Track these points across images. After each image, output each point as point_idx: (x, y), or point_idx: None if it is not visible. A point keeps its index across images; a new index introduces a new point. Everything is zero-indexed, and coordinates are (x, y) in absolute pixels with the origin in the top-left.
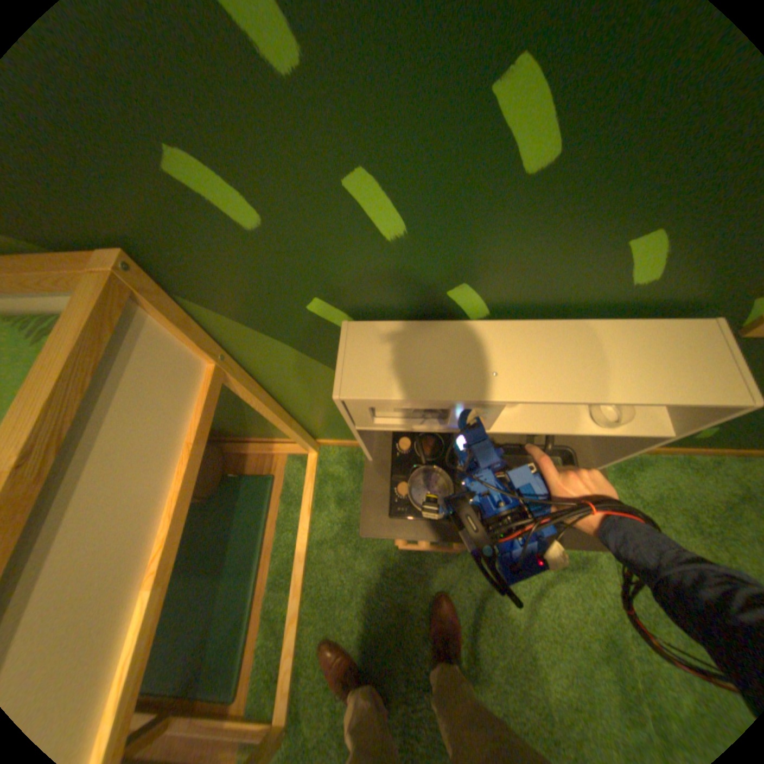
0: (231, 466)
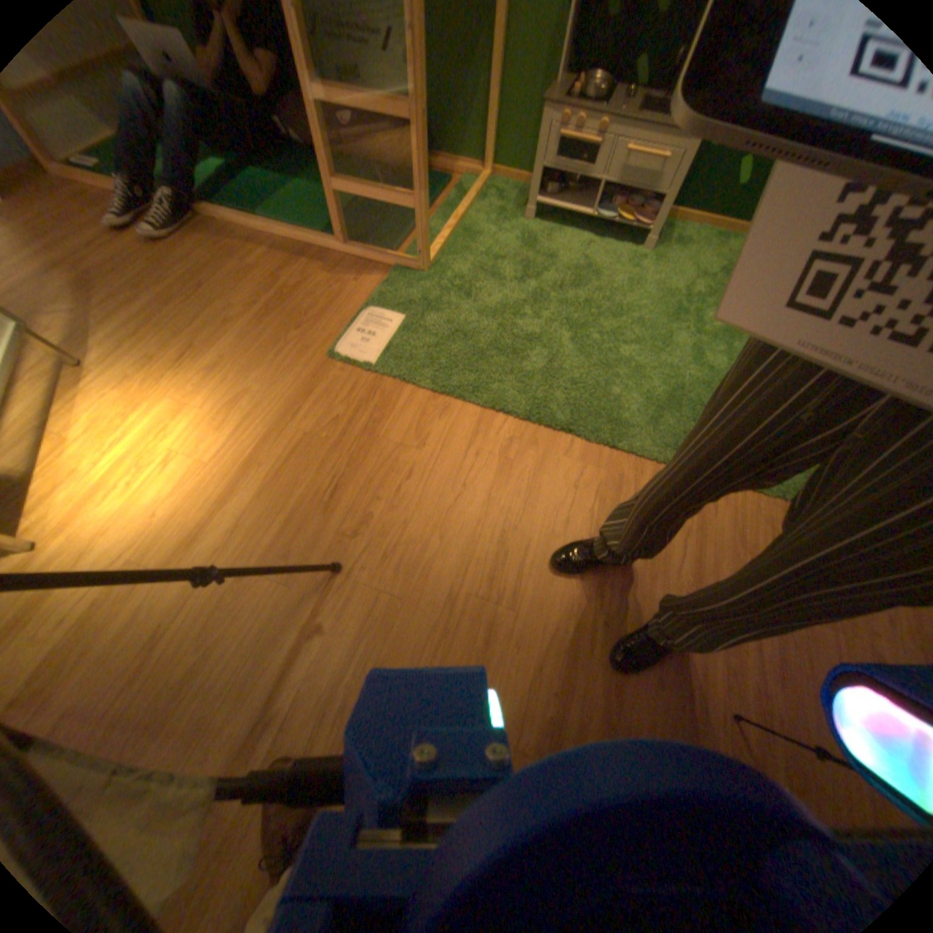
0: None
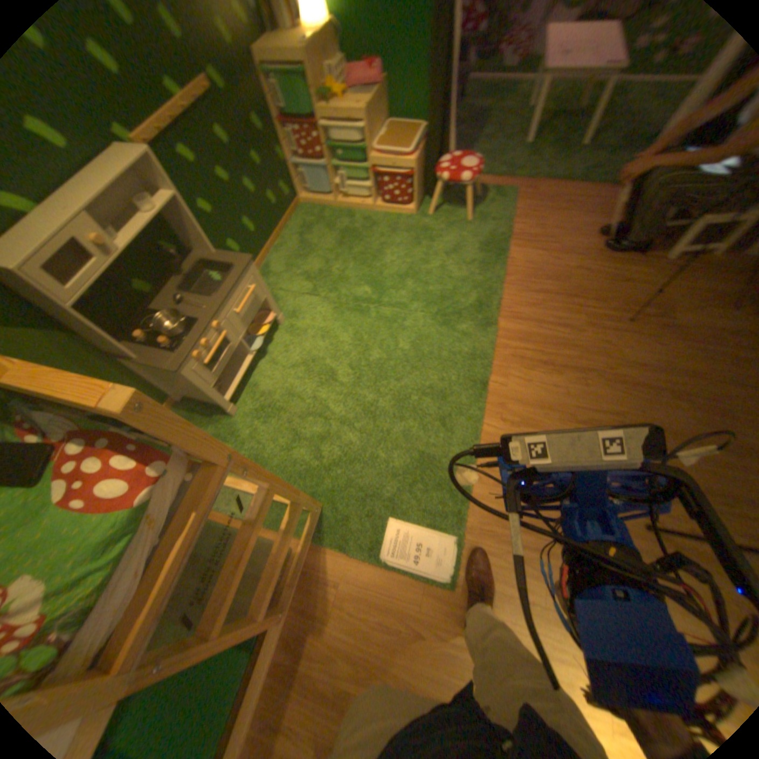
0: None
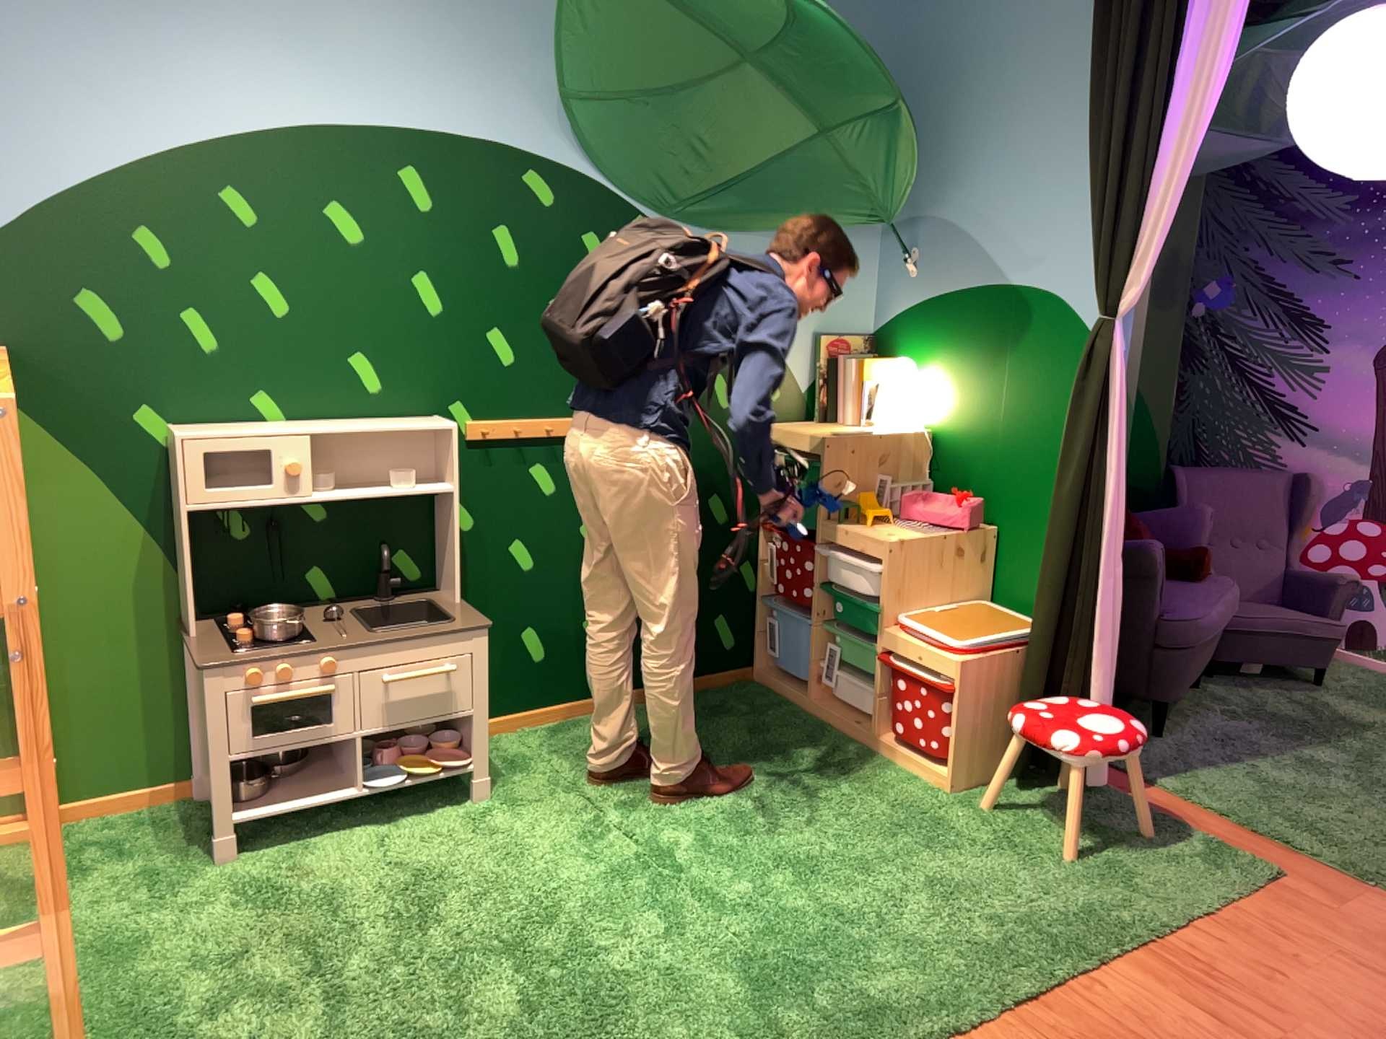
0: None
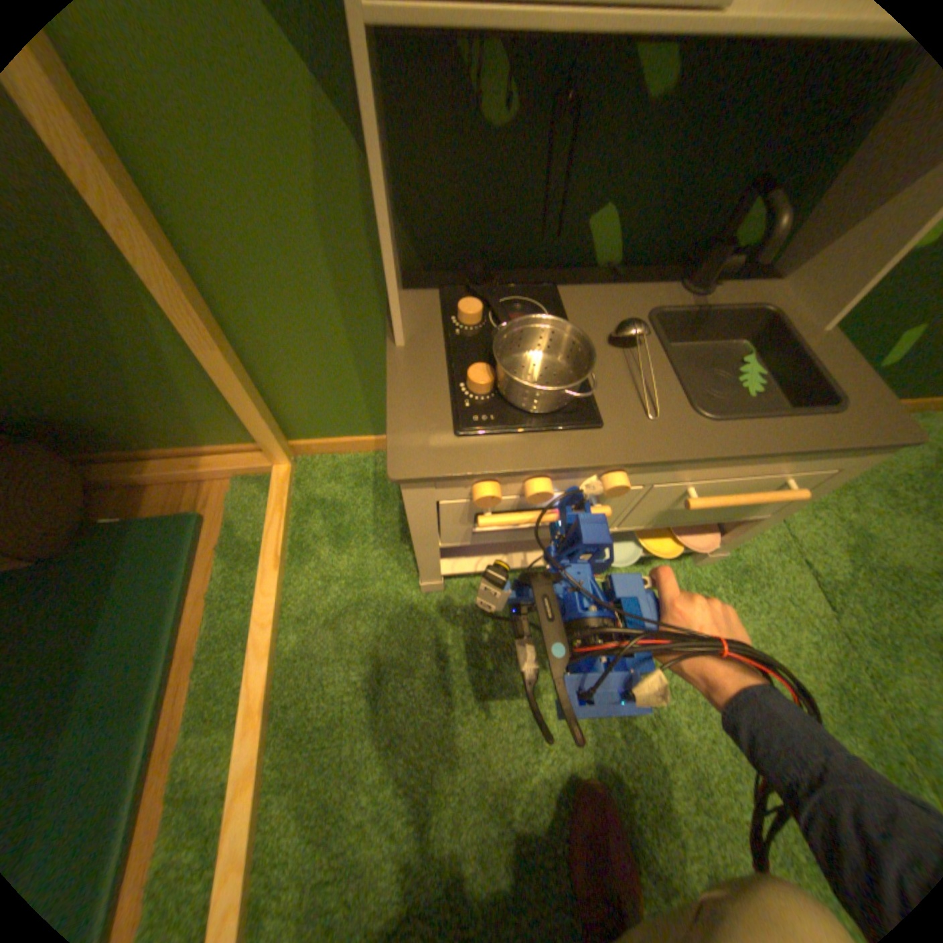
0: (109, 509)
